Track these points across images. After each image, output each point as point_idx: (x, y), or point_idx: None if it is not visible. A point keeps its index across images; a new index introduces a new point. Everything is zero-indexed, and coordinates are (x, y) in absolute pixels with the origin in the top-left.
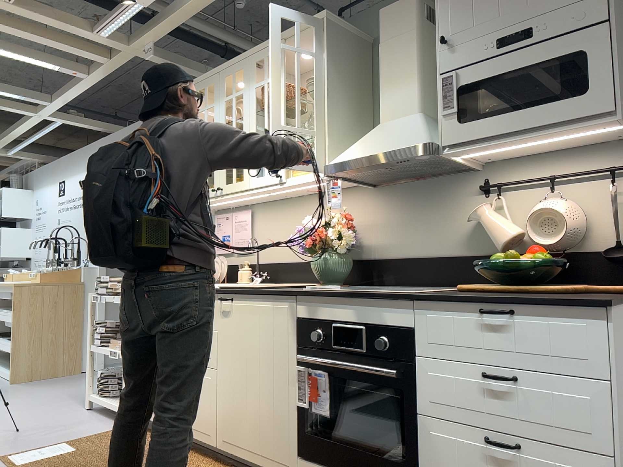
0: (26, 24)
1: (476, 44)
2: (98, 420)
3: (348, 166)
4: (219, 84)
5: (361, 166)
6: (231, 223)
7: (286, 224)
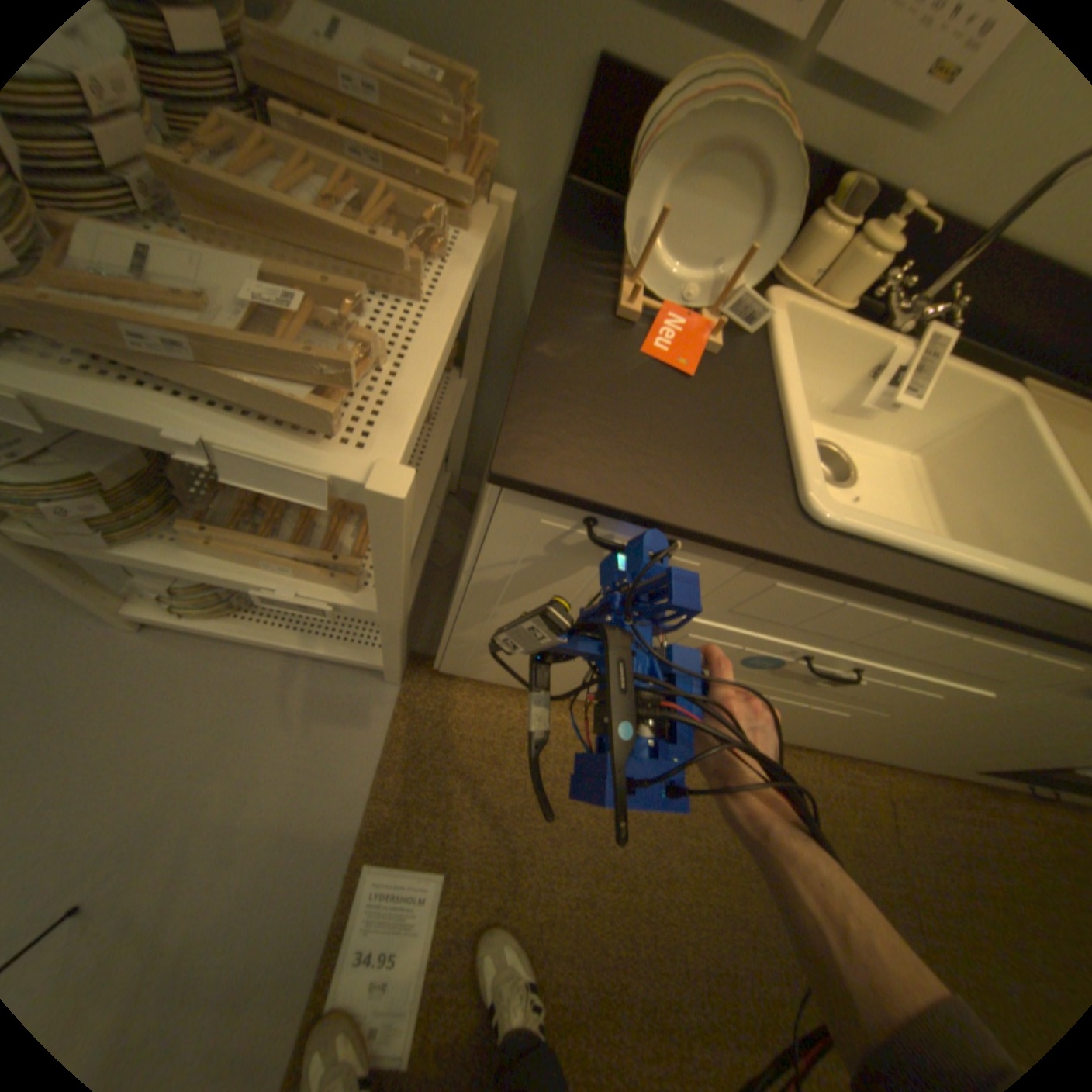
0: None
1: None
2: (271, 683)
3: None
4: None
5: None
6: None
7: None
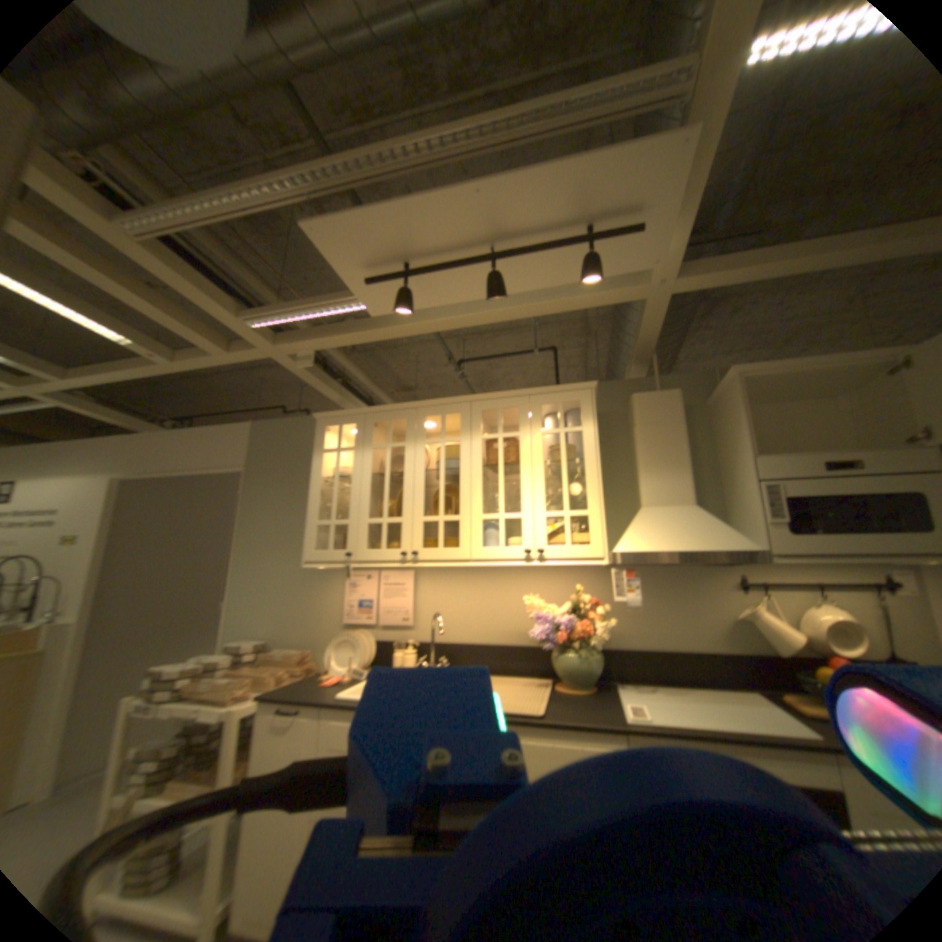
0: (124, 272)
1: (802, 460)
2: None
3: (656, 559)
4: (416, 420)
5: (674, 561)
6: (379, 584)
7: (474, 594)
